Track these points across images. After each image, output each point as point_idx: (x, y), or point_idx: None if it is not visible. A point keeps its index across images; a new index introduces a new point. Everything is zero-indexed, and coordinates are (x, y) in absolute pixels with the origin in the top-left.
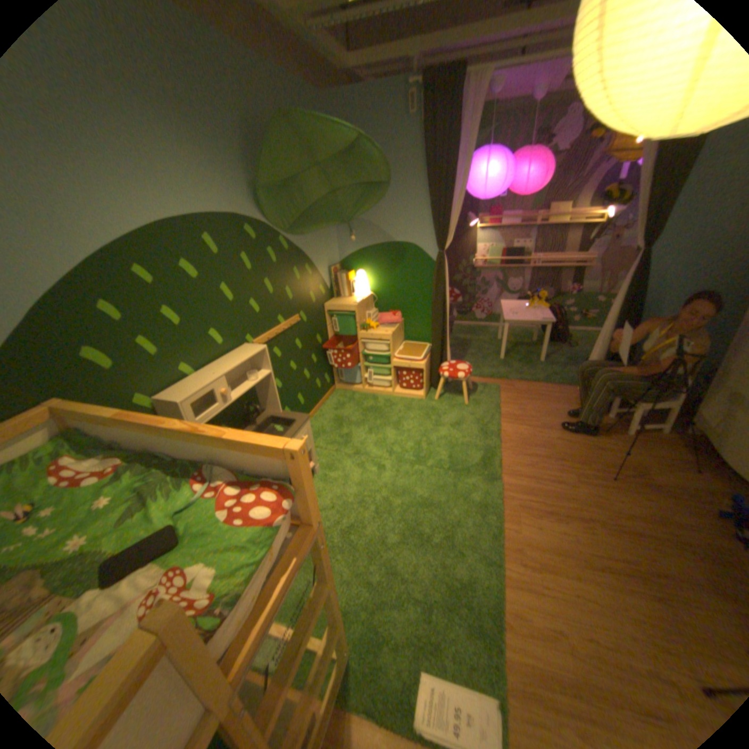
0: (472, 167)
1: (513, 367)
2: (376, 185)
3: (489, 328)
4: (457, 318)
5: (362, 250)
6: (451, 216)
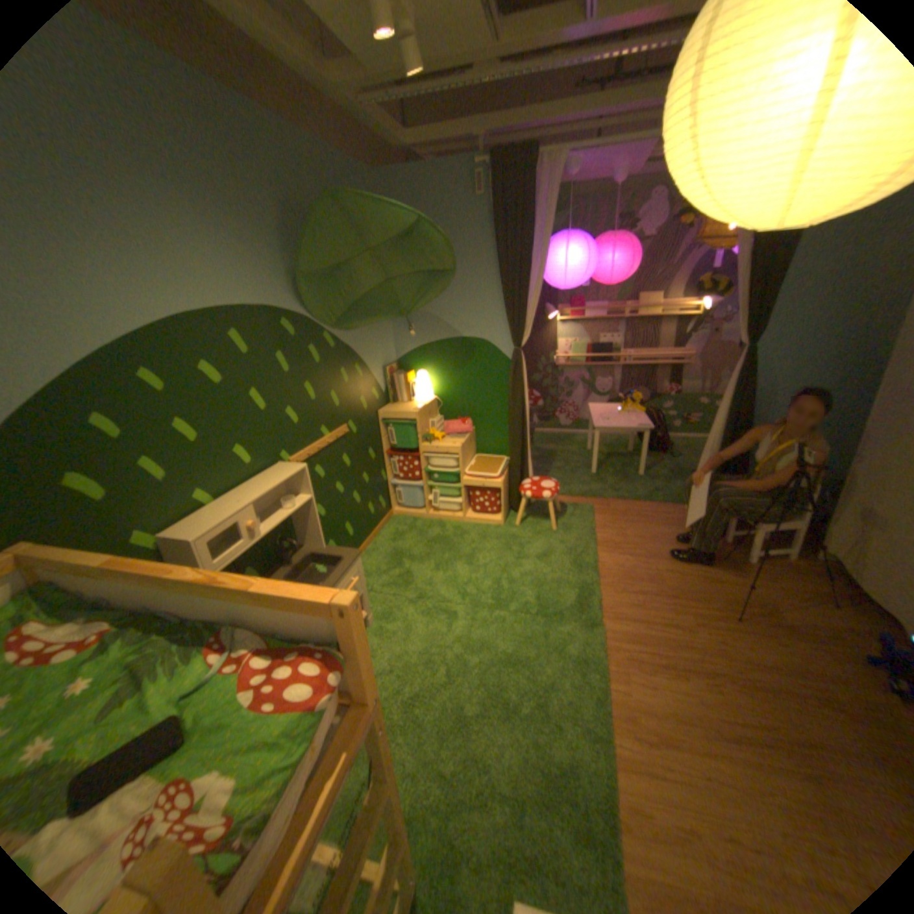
0: (548, 255)
1: (607, 483)
2: (438, 274)
3: (576, 436)
4: (538, 425)
5: (424, 347)
6: (527, 309)
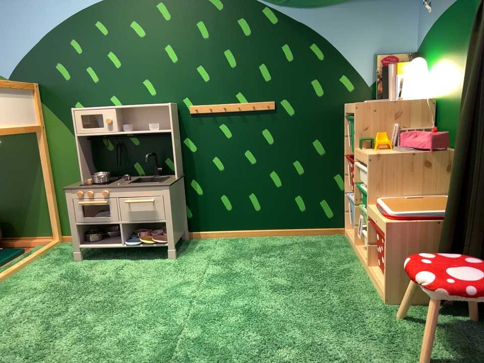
0: None
1: None
2: None
3: None
4: None
5: (435, 24)
6: None
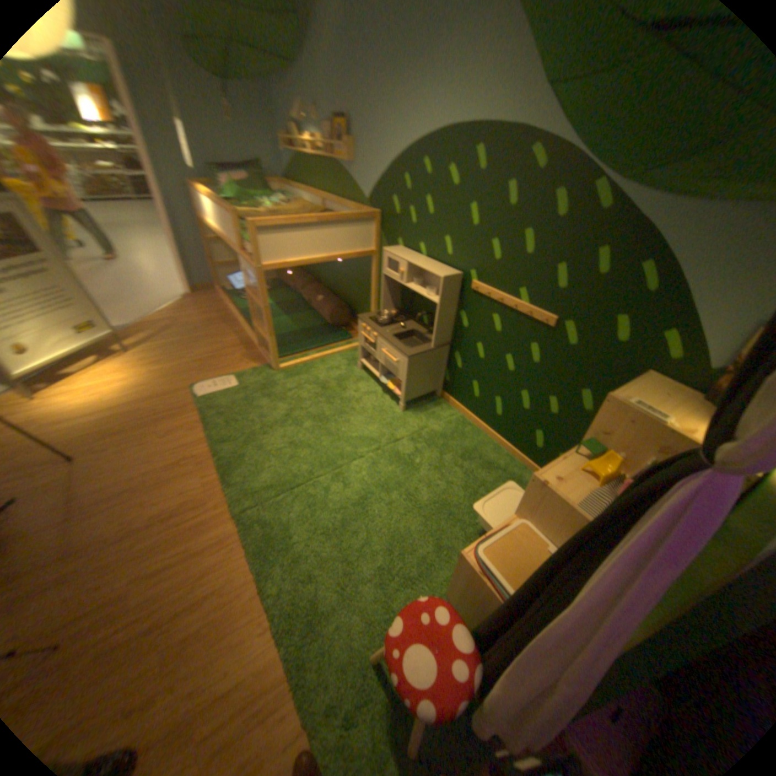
0: None
1: None
2: None
3: None
4: None
5: None
6: None
